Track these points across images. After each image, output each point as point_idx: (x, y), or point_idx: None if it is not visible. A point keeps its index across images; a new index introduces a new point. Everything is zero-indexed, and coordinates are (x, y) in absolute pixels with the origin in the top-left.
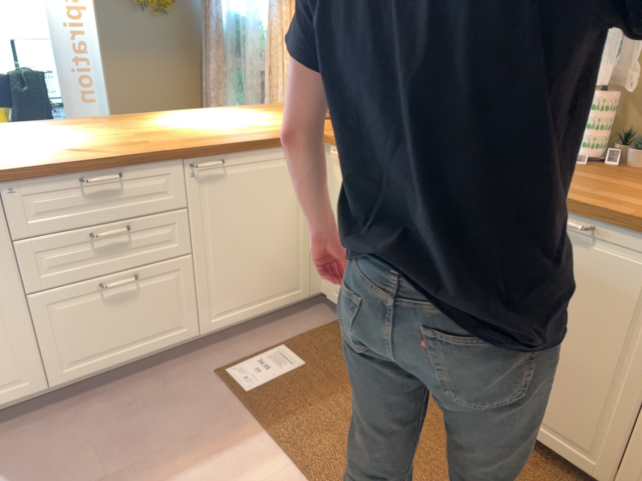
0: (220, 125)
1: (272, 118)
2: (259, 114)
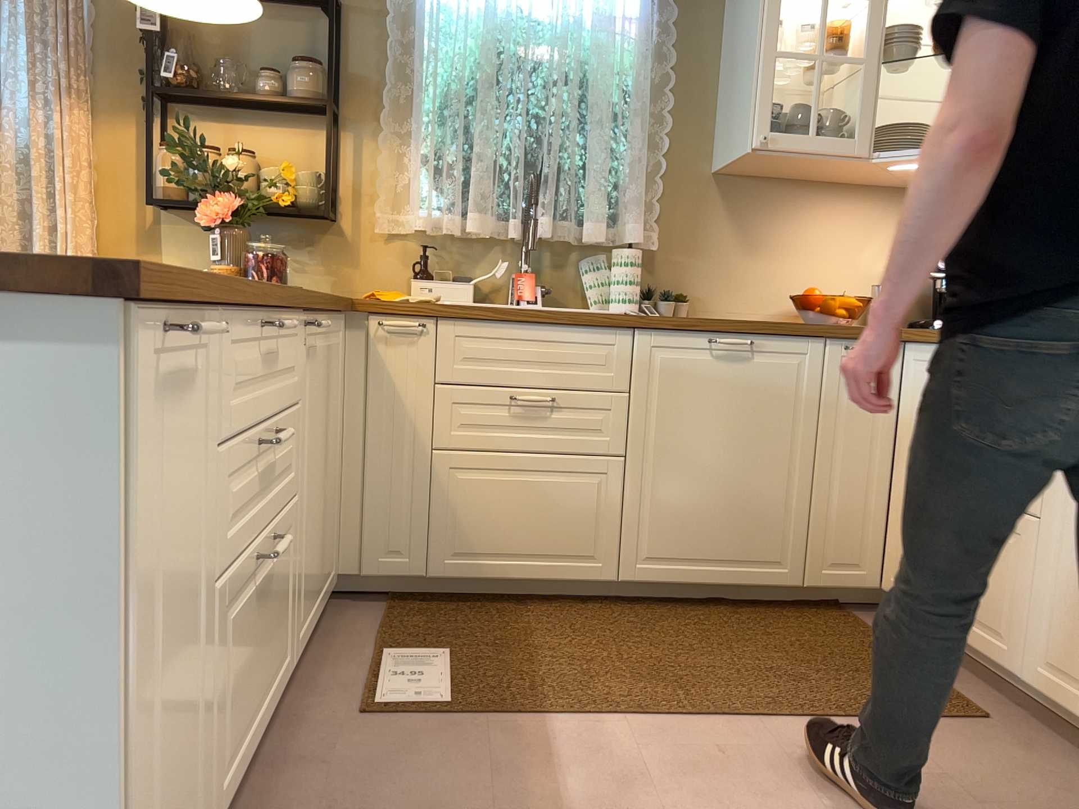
0: None
1: None
2: None
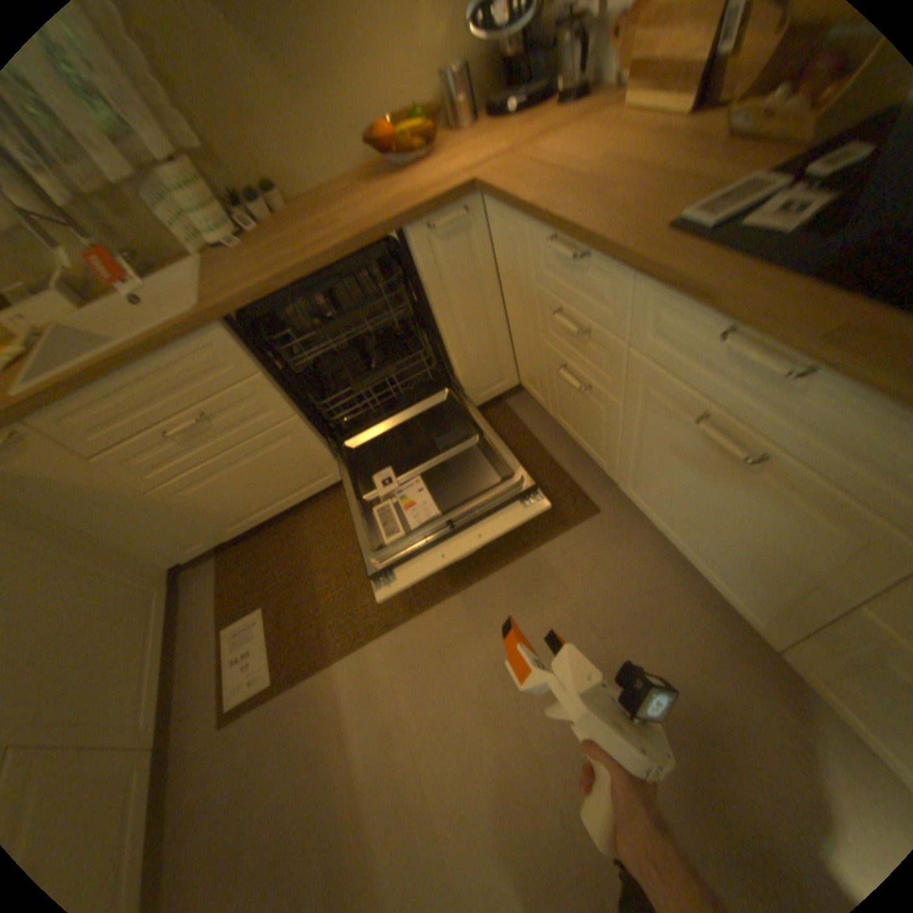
0: None
1: None
2: None
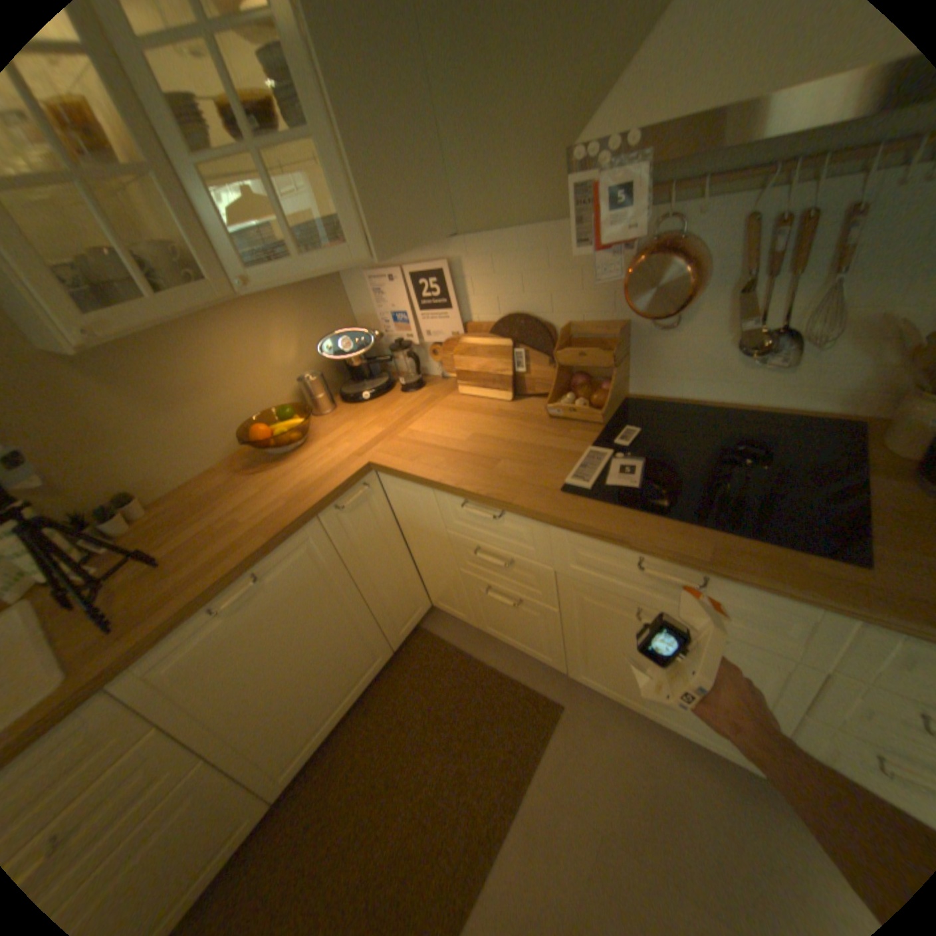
0: None
1: None
2: None
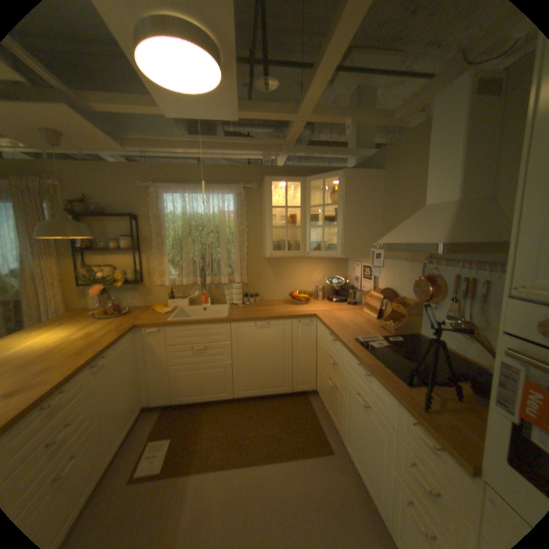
0: (62, 340)
1: (85, 326)
2: (66, 327)
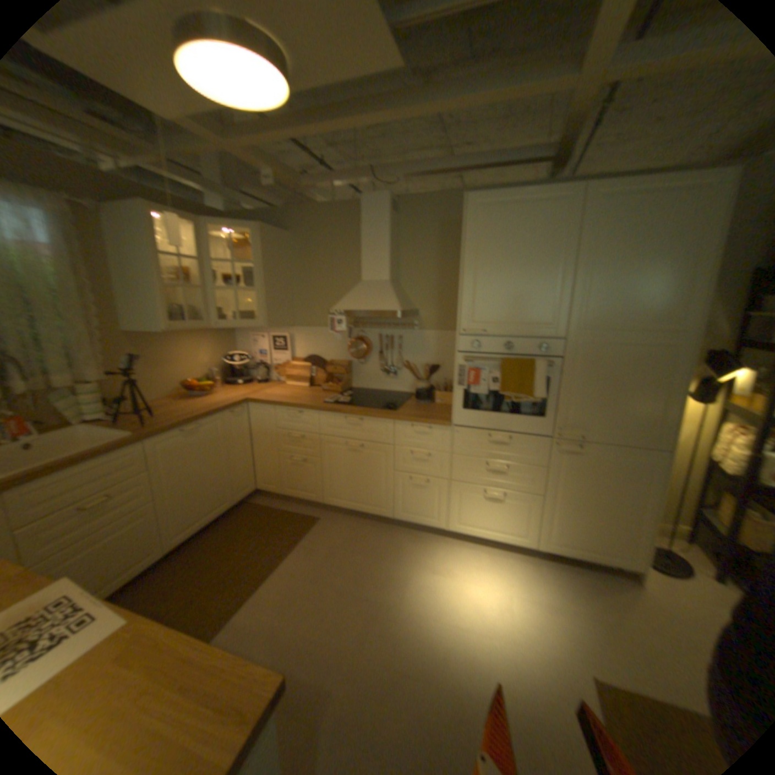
0: None
1: None
2: None
